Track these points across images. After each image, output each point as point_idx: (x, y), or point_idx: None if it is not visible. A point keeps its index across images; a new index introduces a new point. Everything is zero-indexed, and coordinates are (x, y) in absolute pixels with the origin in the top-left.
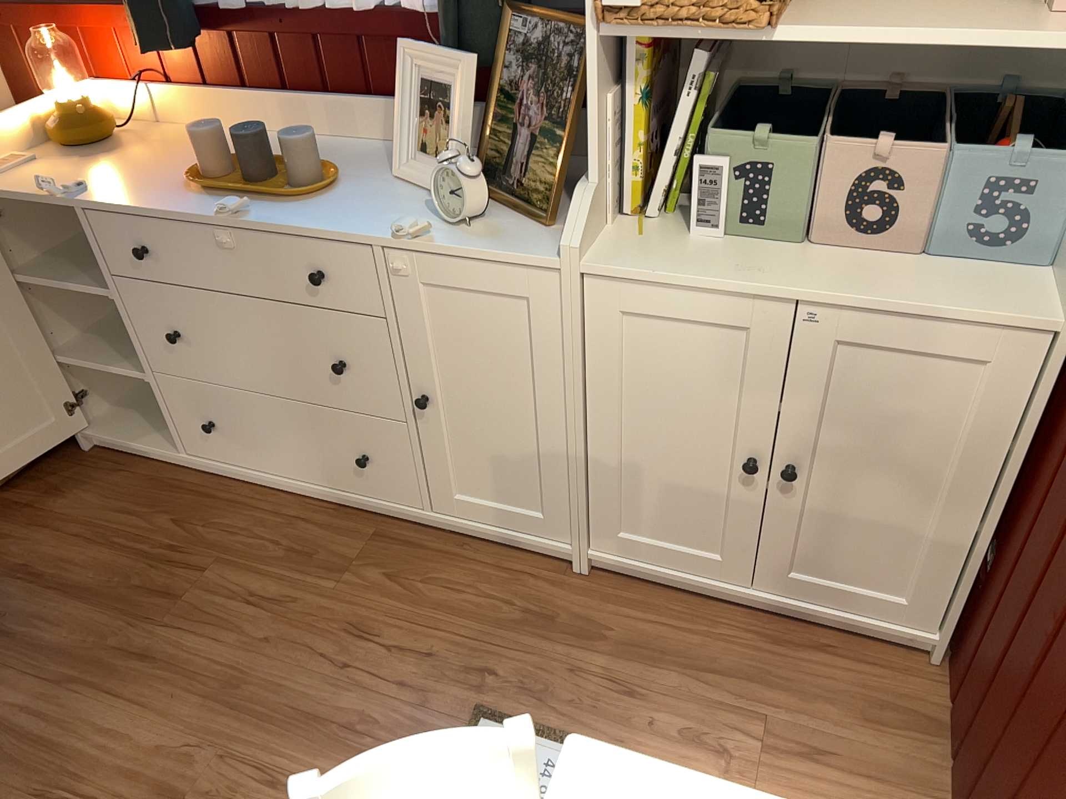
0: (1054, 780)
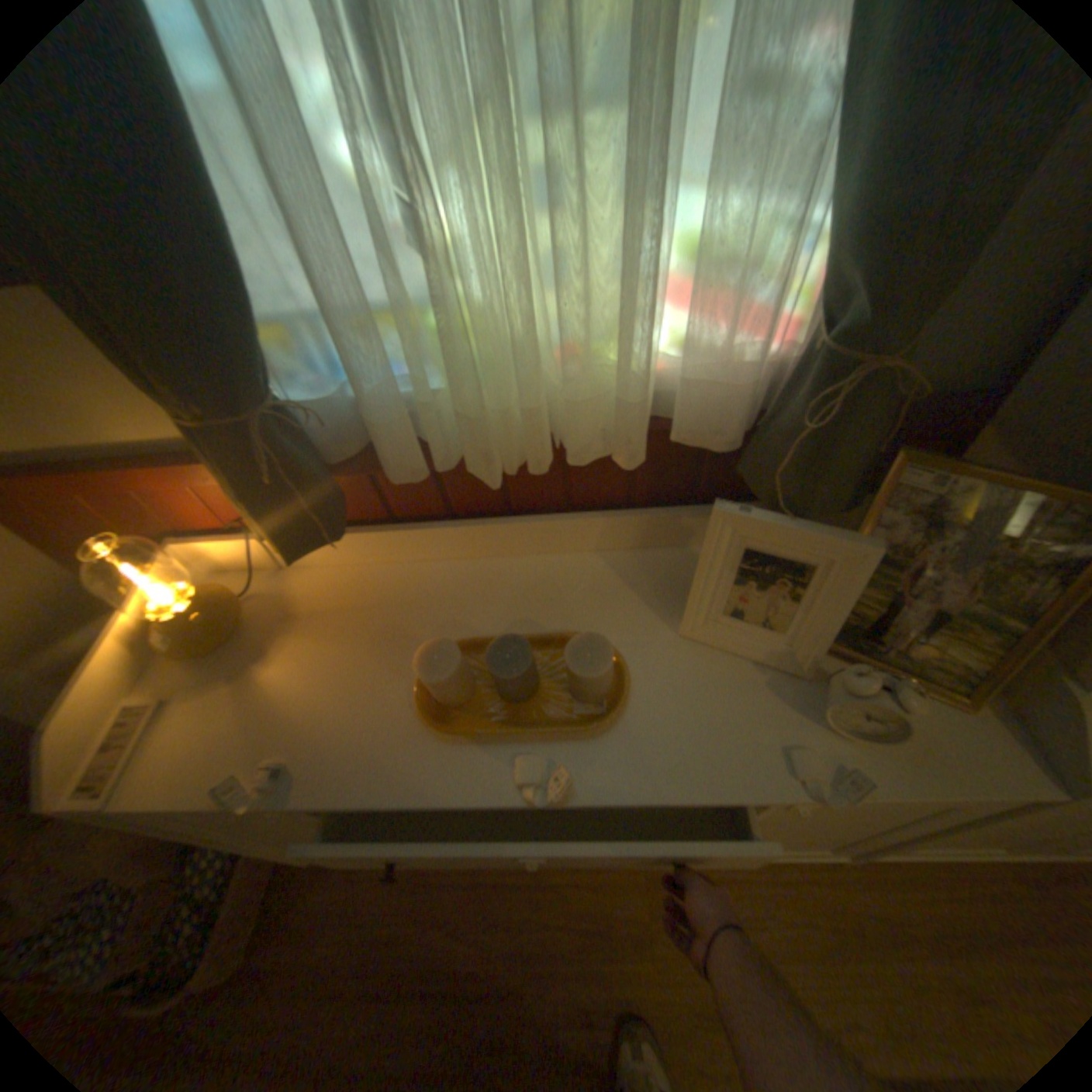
0: None
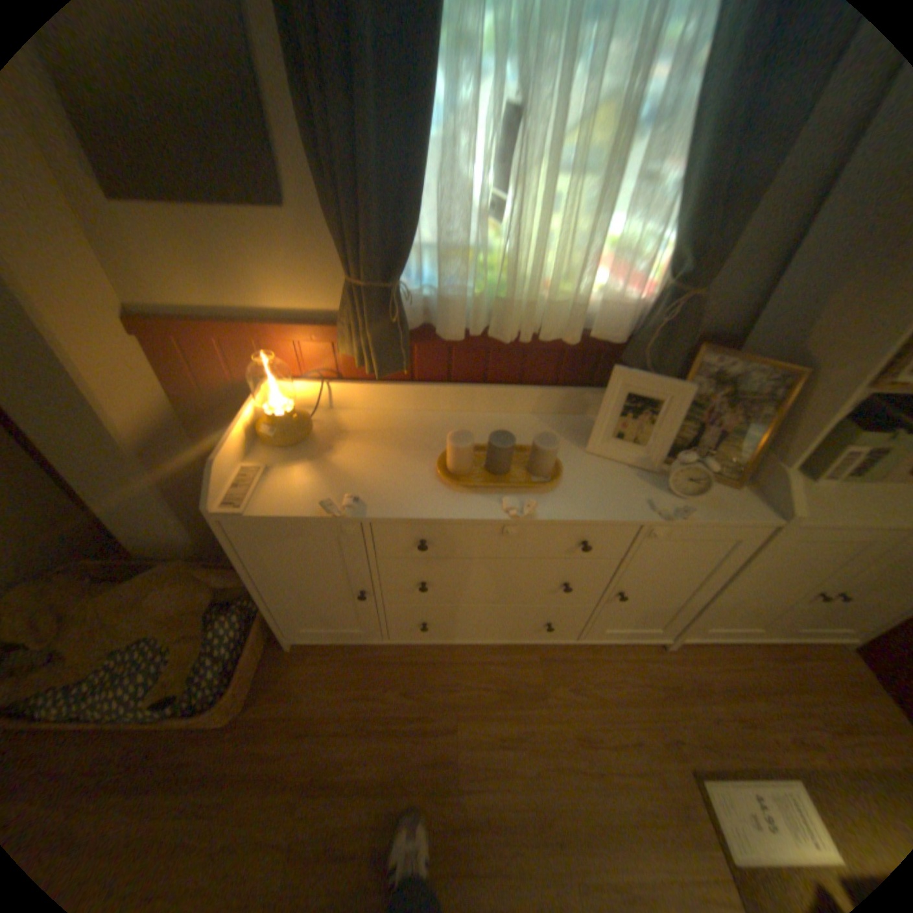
0: None
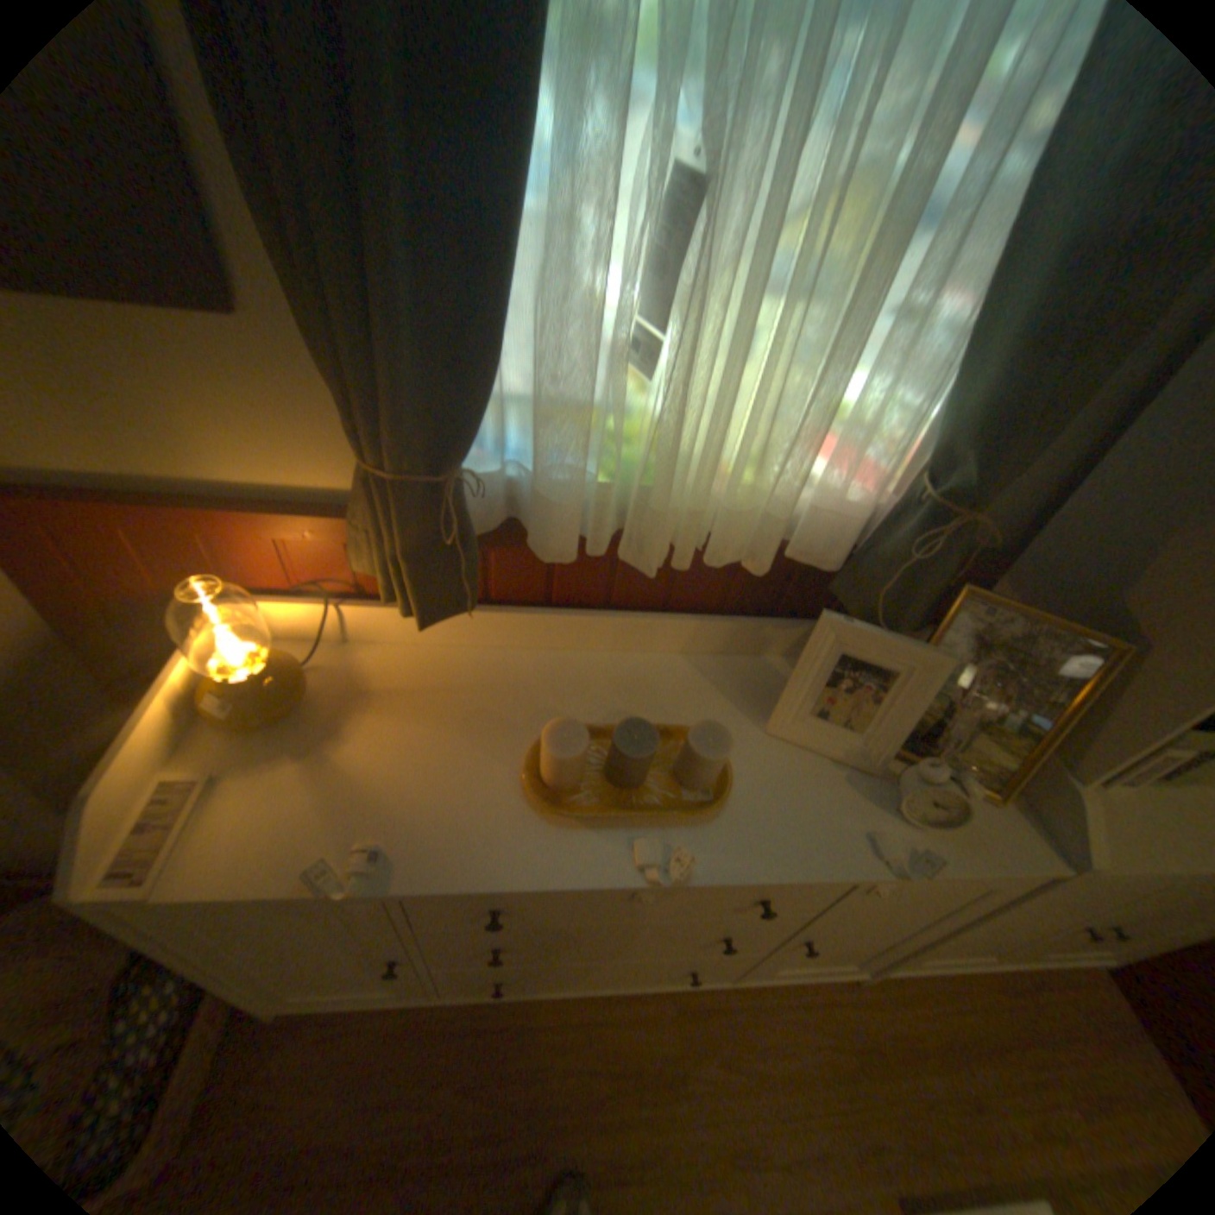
0: None
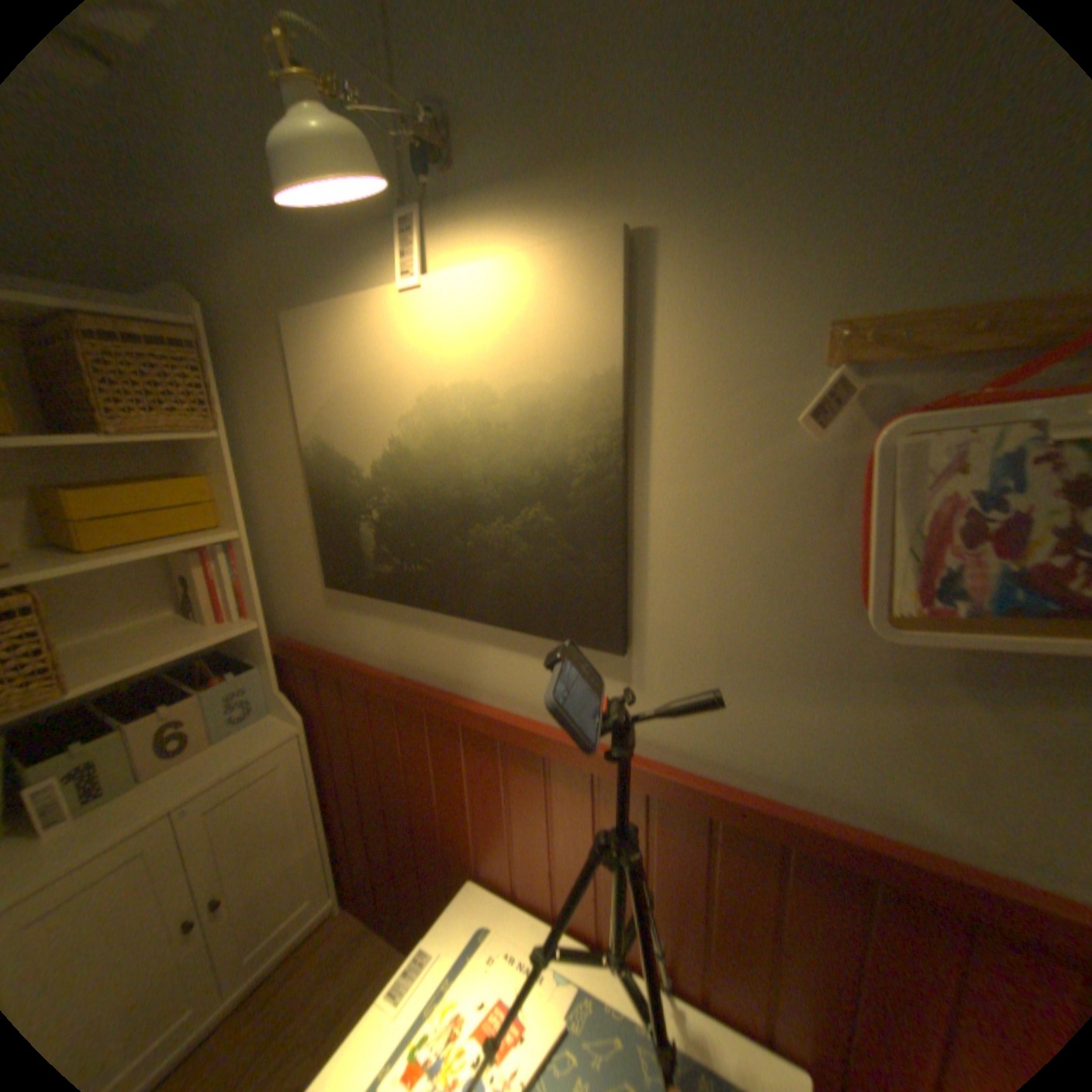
0: (425, 877)
